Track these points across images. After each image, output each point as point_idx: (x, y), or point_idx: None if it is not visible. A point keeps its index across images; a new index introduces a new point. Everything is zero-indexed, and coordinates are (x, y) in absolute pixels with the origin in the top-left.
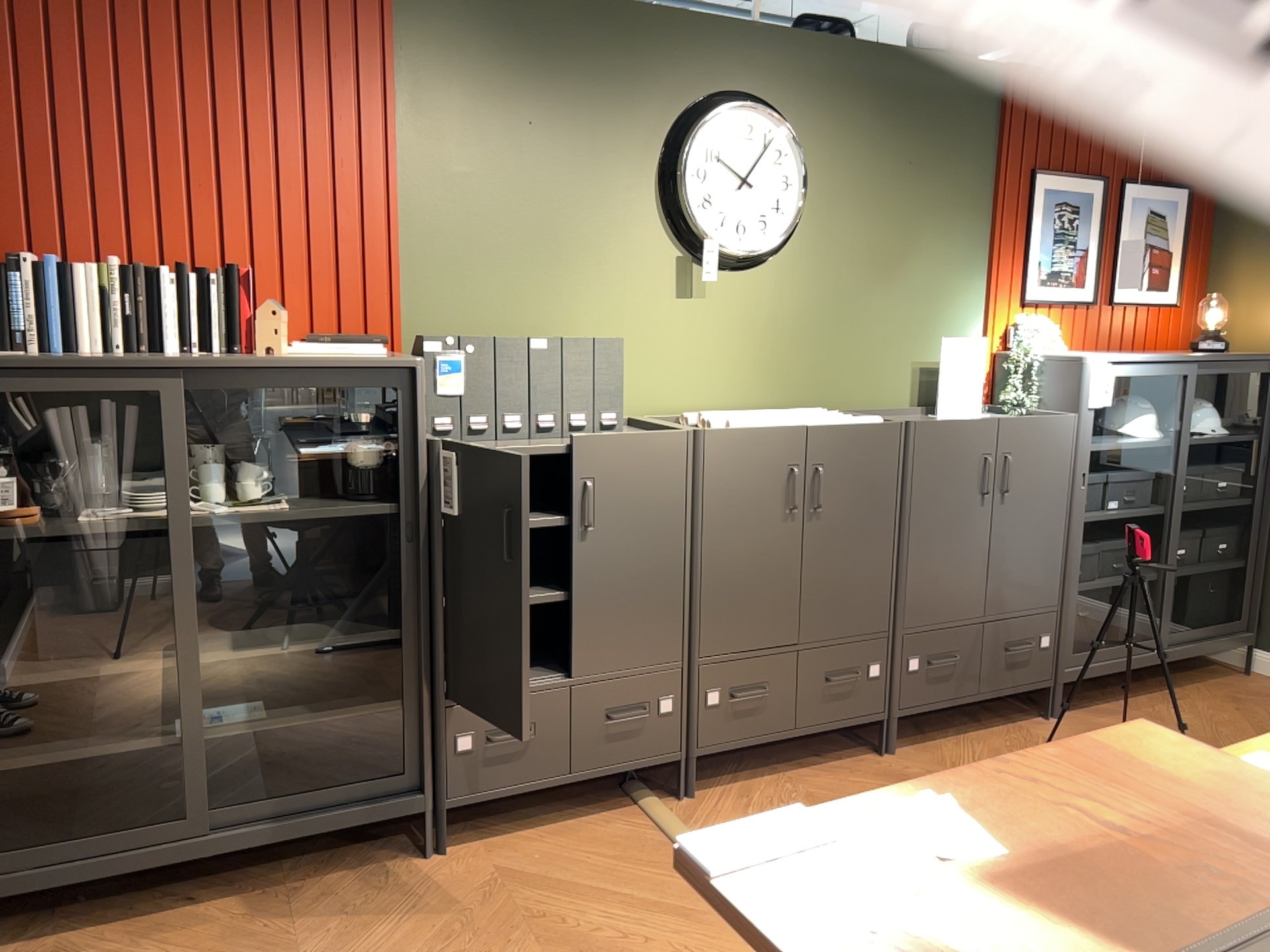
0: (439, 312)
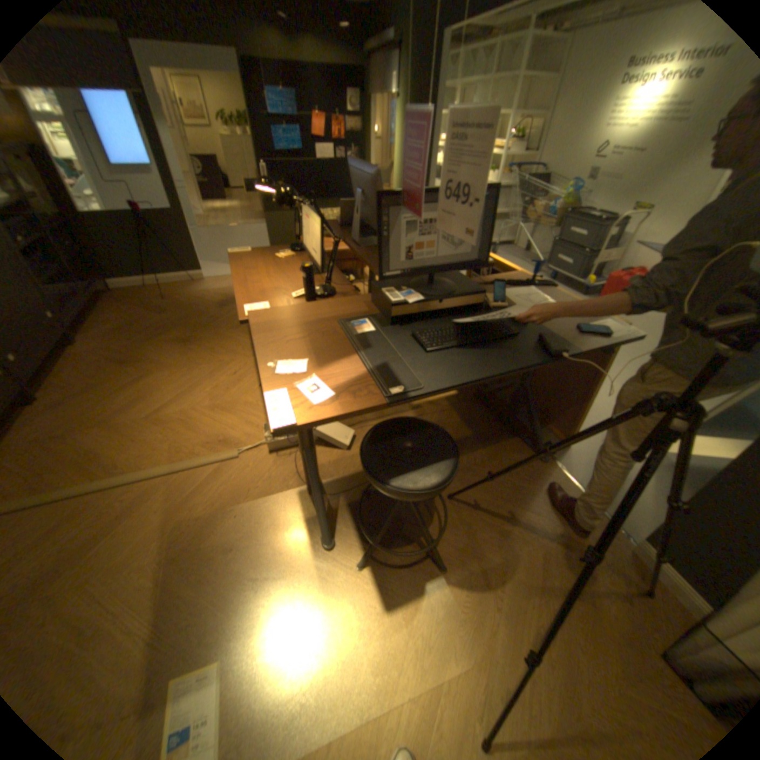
0: None
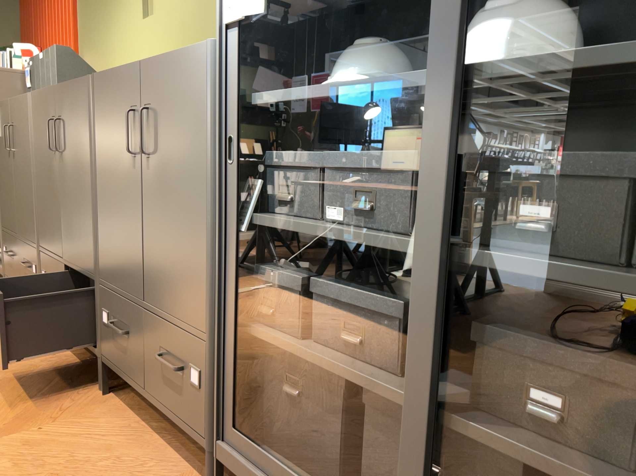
0: (86, 56)
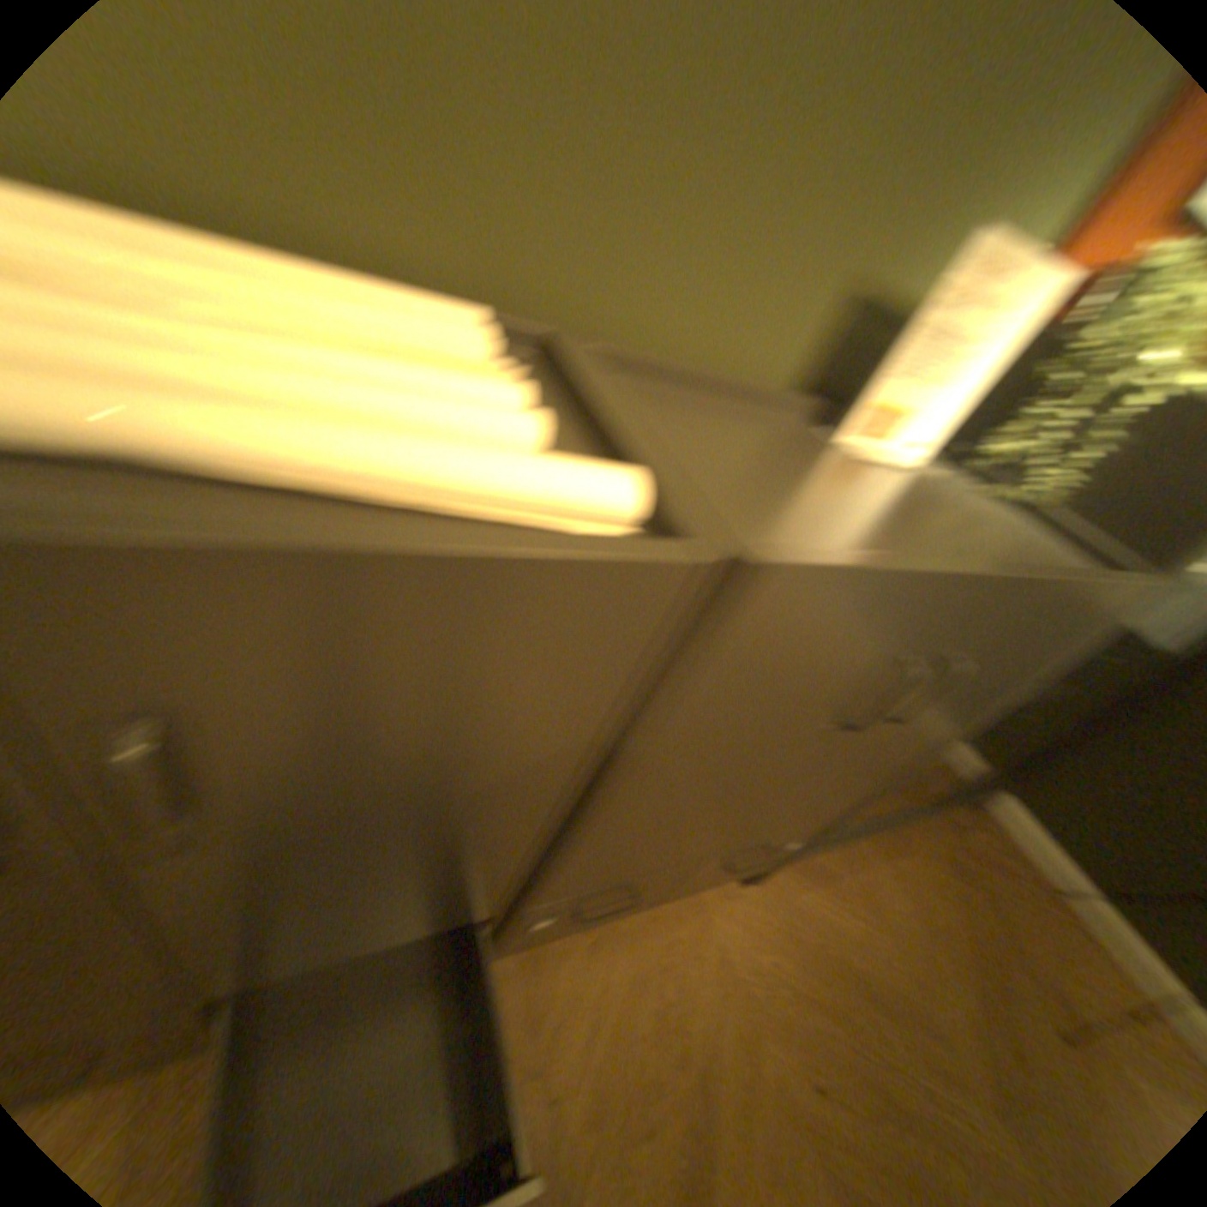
0: None
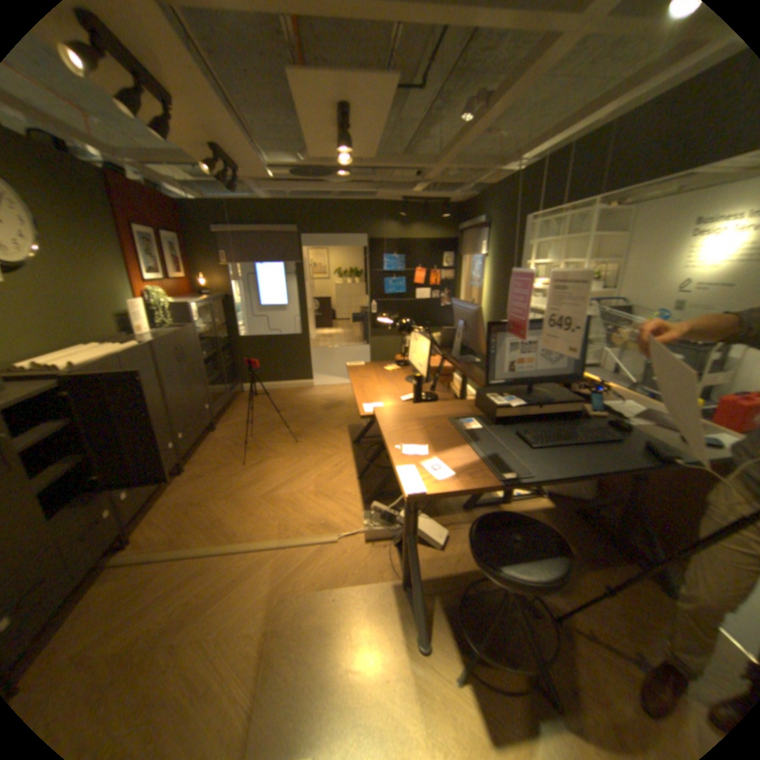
0: None
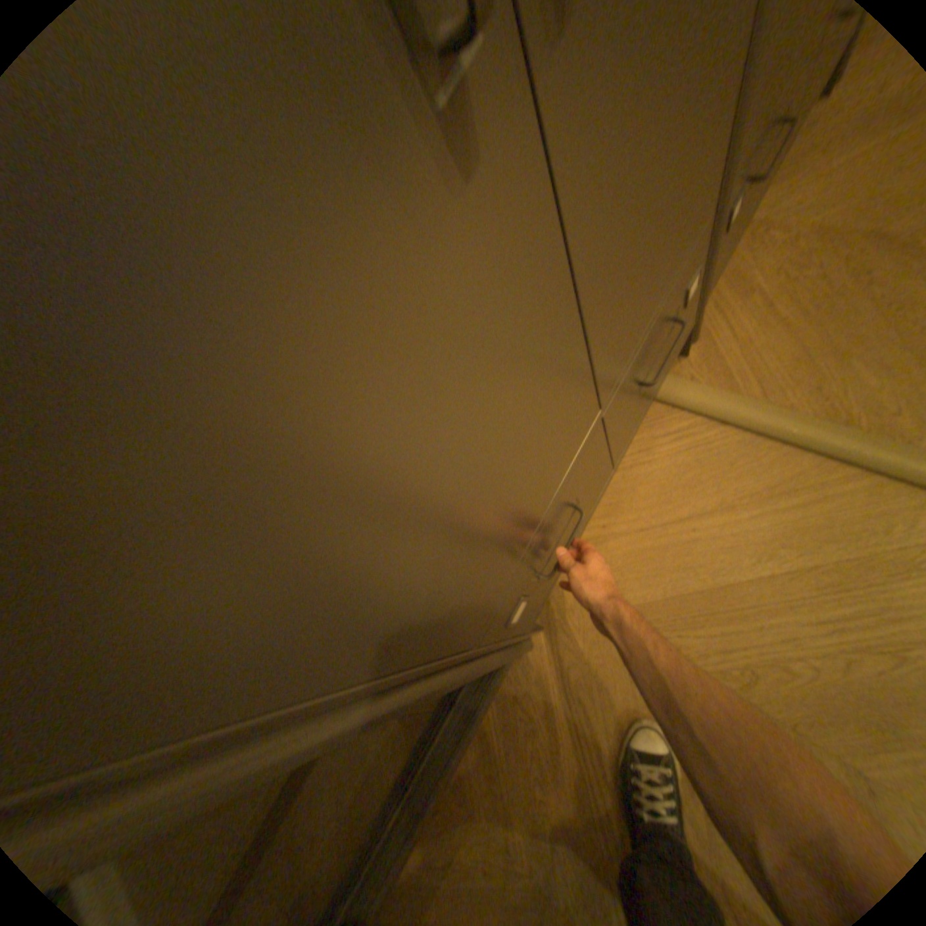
0: None
